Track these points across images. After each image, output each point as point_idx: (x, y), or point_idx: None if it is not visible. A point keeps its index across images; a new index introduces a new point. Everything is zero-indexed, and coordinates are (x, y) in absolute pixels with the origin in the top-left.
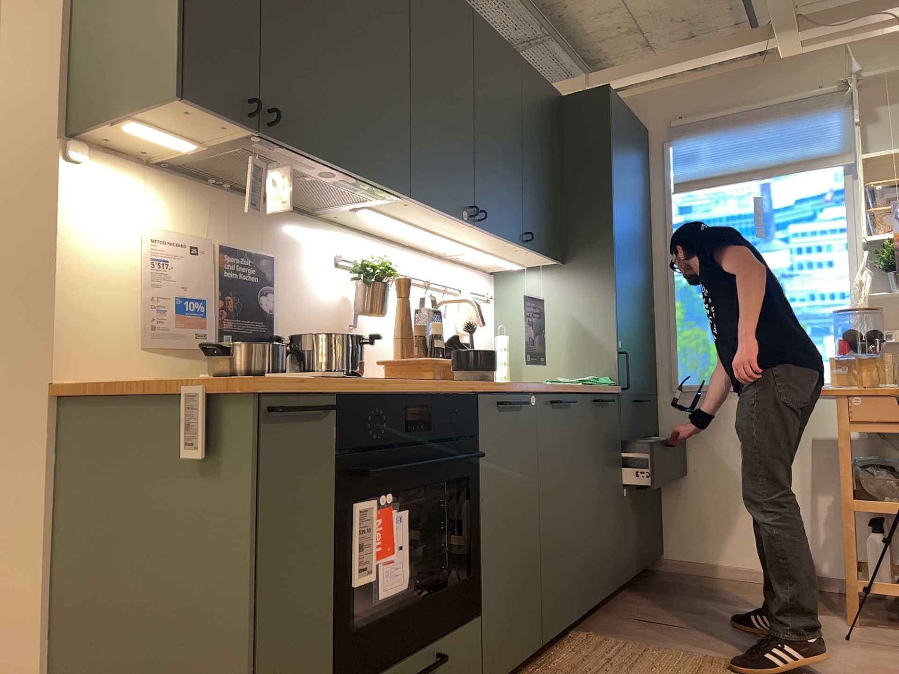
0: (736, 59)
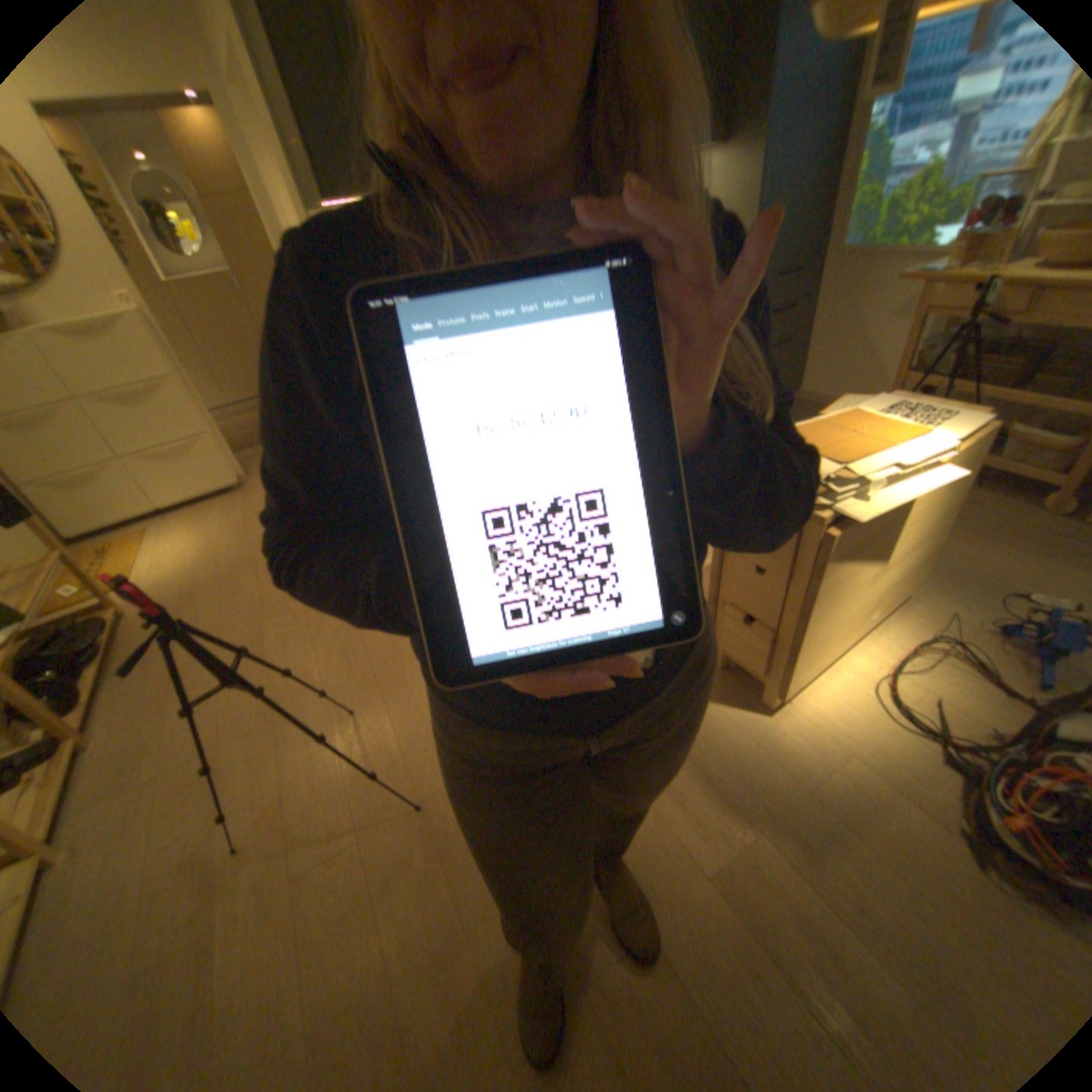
0: None
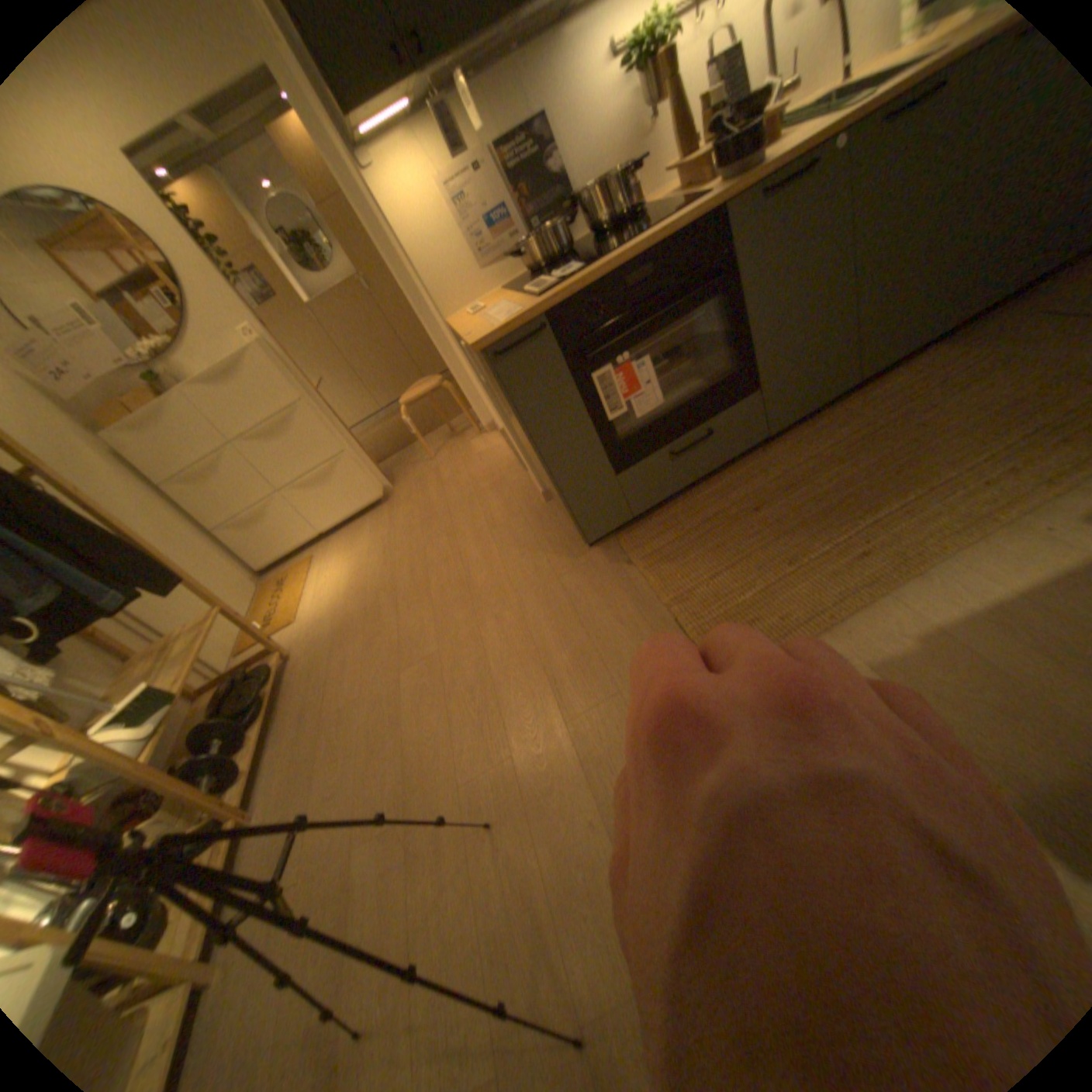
0: None
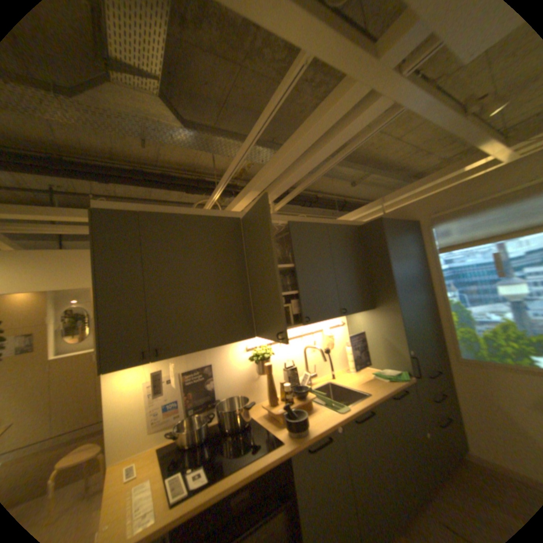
0: (468, 169)
